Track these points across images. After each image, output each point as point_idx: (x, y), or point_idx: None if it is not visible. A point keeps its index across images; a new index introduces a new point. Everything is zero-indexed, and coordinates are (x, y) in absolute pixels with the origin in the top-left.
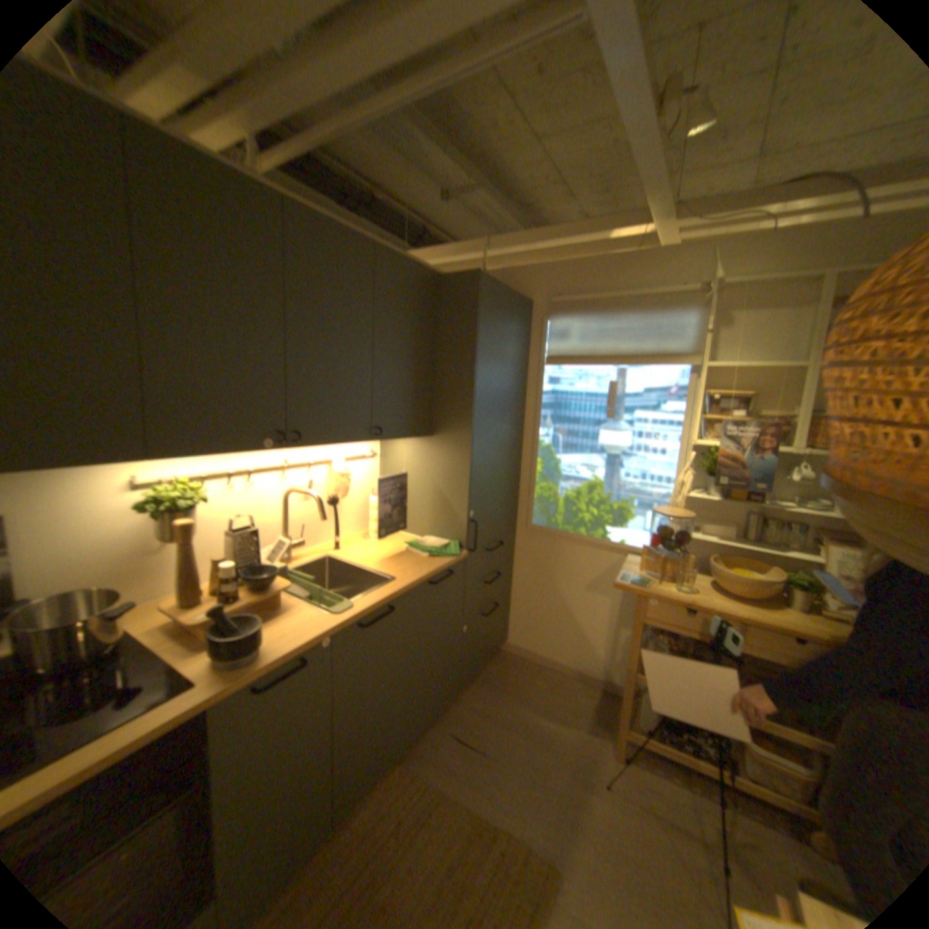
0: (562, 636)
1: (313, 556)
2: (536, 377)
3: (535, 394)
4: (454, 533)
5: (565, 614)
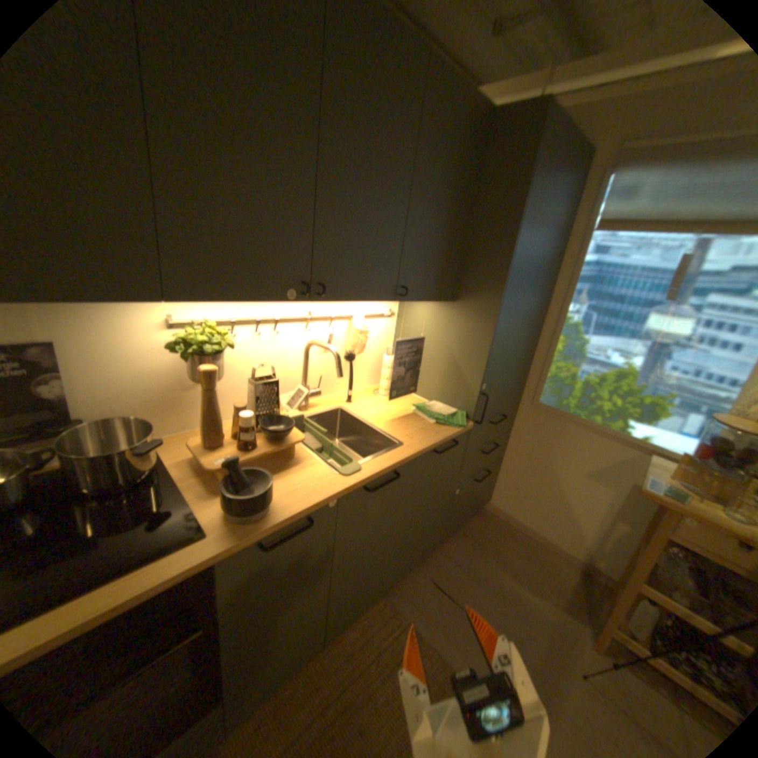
0: (549, 511)
1: (327, 404)
2: (579, 243)
3: (573, 262)
4: (462, 402)
5: (556, 493)
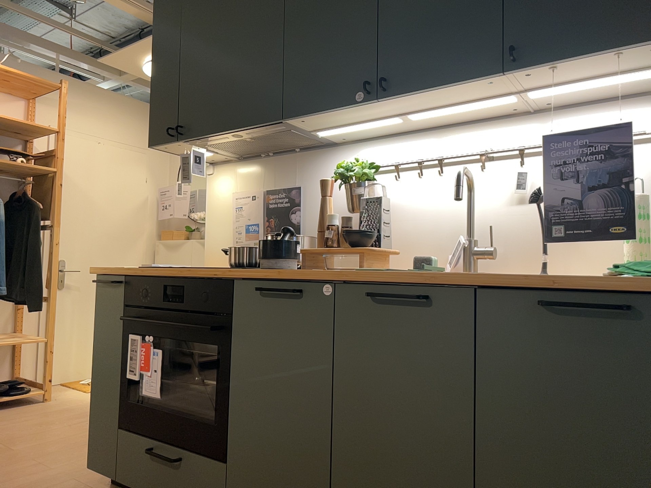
0: None
1: None
2: None
3: None
4: None
5: None
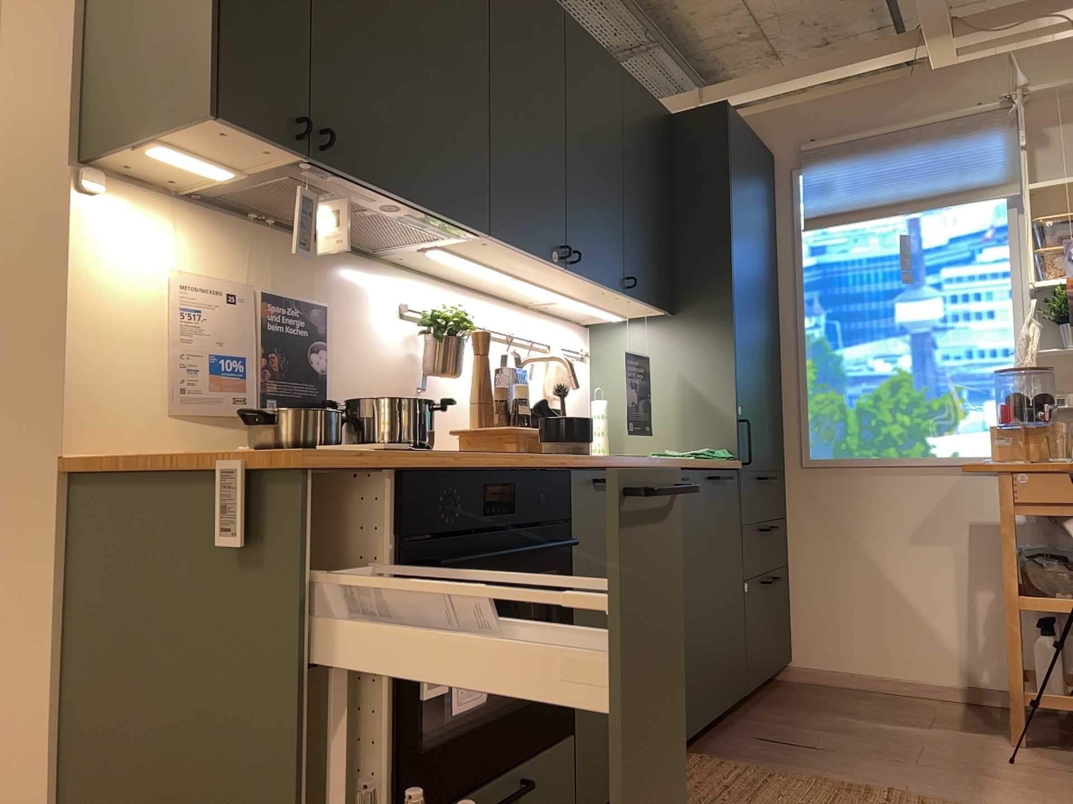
0: (883, 626)
1: None
2: (789, 249)
3: (790, 272)
4: (717, 439)
5: (882, 588)
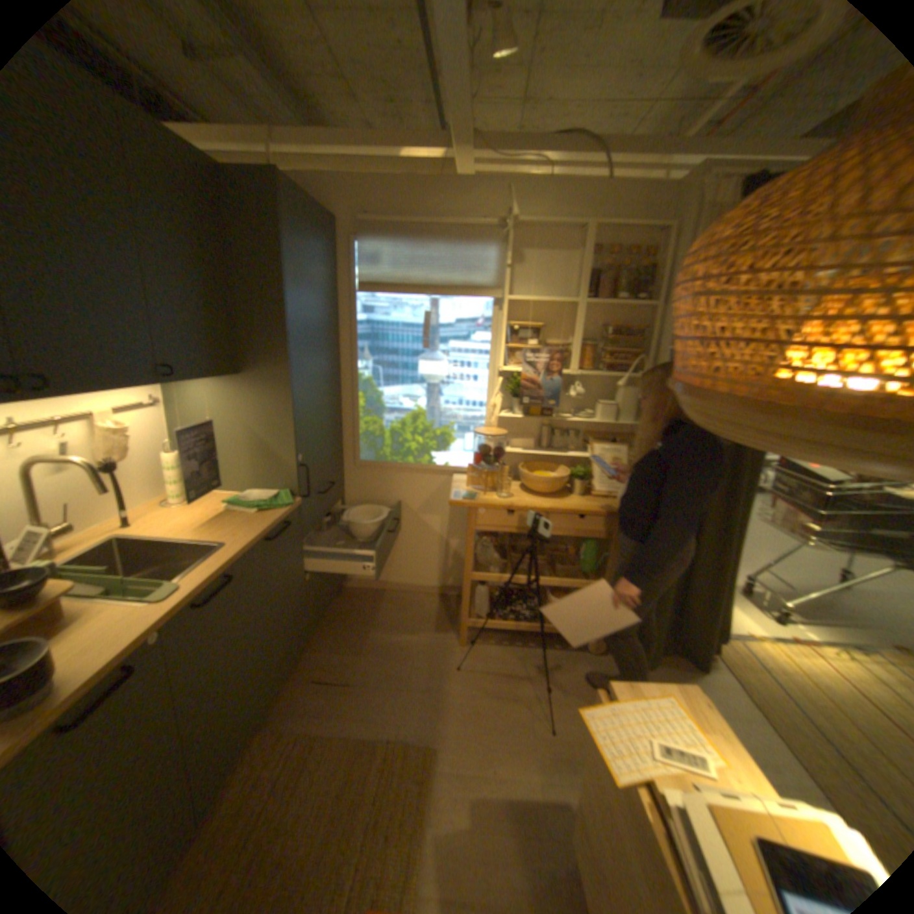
0: (400, 559)
1: (89, 541)
2: (349, 305)
3: (349, 324)
4: (282, 481)
5: (400, 539)
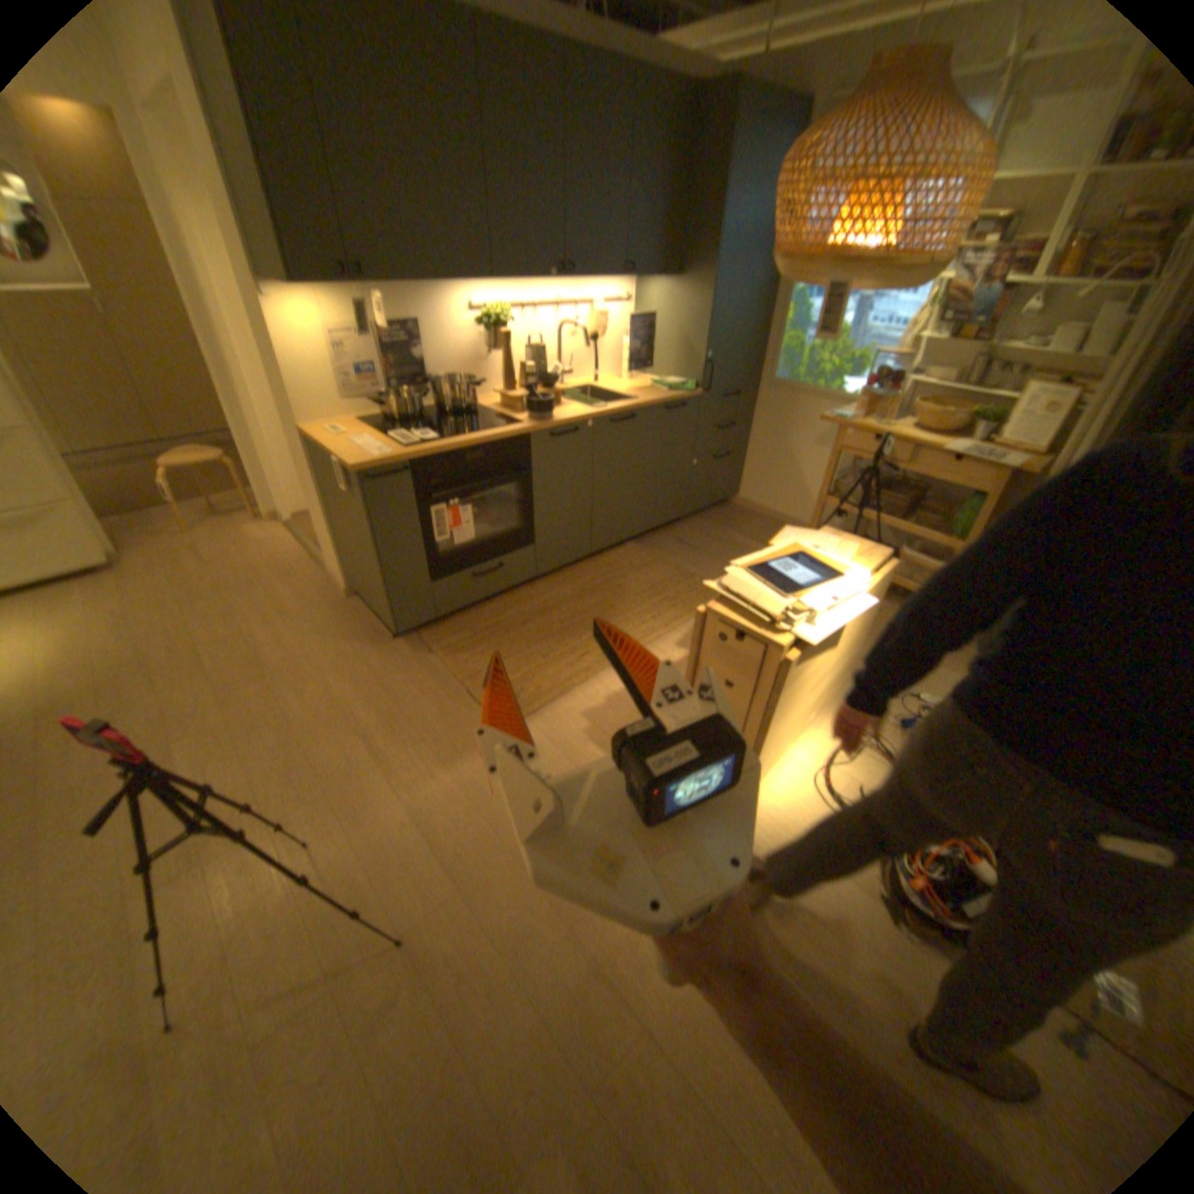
0: (784, 488)
1: (575, 385)
2: None
3: None
4: (690, 373)
5: (789, 467)
